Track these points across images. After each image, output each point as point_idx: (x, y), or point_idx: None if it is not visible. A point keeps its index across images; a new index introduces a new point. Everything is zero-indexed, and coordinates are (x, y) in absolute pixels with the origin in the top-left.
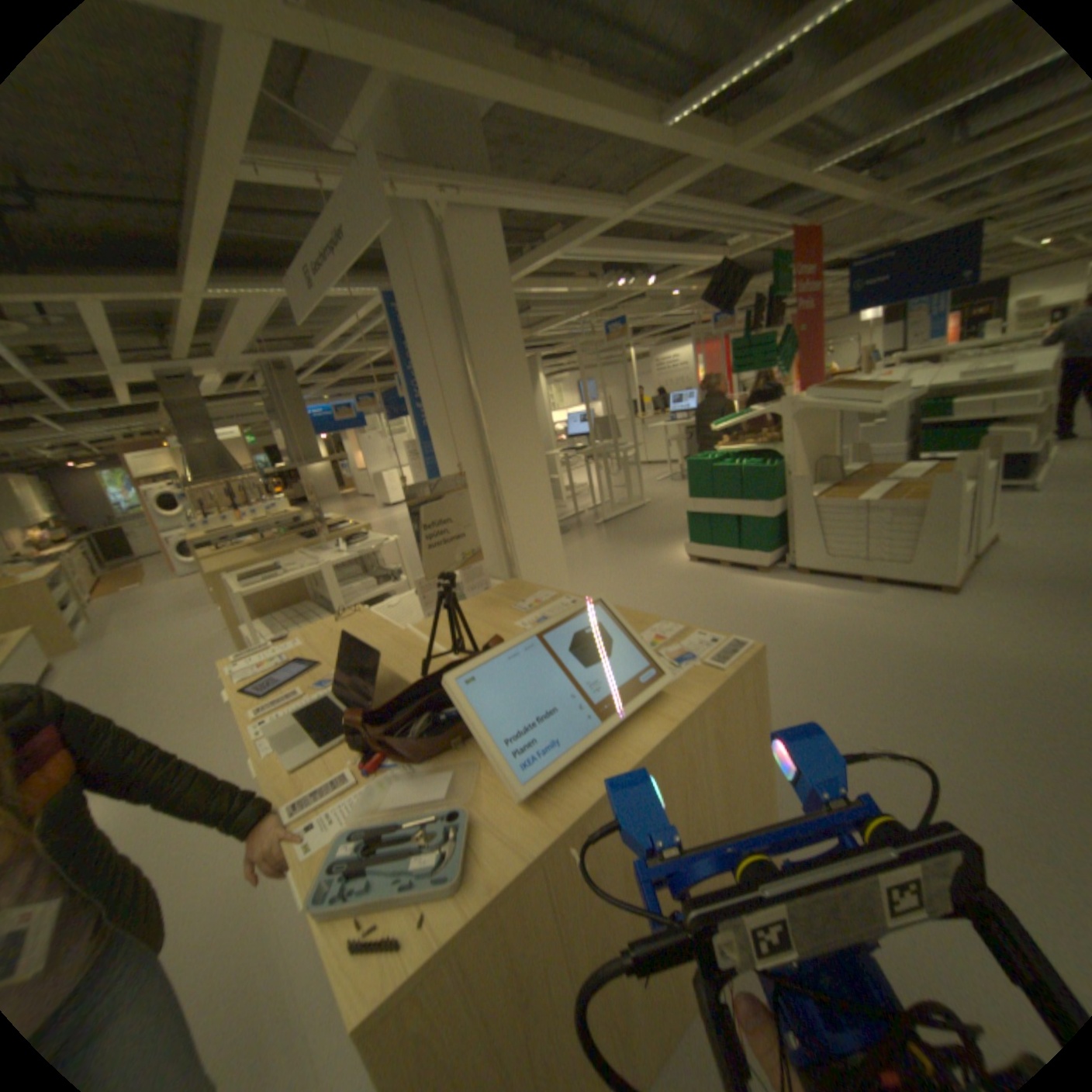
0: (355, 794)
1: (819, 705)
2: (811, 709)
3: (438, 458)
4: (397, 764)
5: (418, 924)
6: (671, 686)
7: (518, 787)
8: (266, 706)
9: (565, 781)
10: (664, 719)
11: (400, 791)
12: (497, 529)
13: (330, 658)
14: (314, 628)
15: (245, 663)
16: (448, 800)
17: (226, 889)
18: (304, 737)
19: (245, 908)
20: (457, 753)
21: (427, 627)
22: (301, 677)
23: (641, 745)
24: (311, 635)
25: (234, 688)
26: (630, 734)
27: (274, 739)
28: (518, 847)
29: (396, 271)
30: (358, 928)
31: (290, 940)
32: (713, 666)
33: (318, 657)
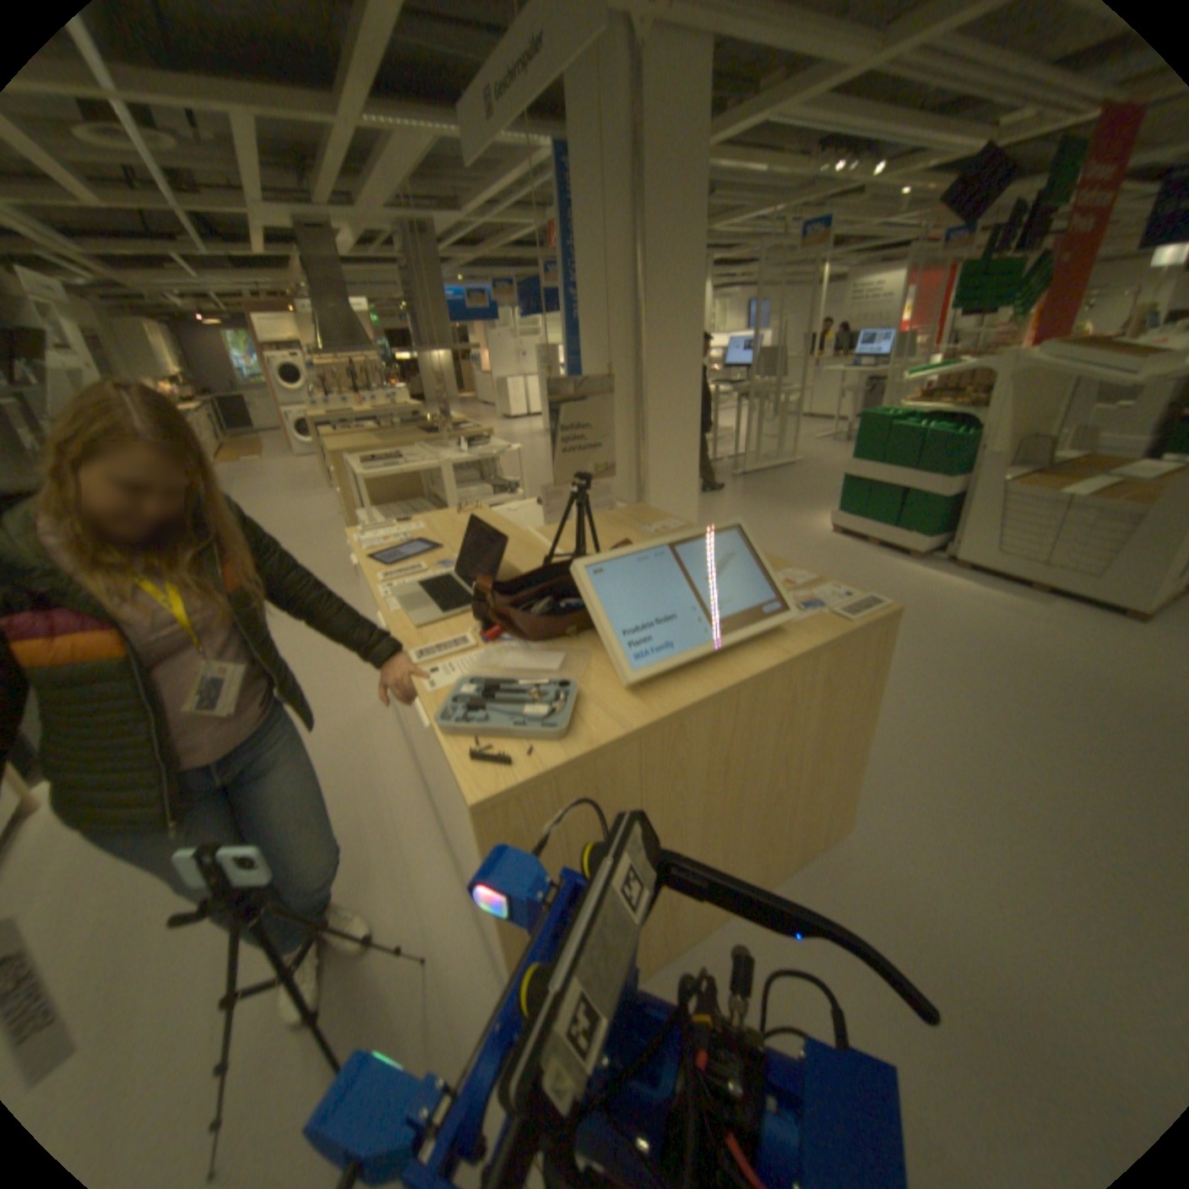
0: (475, 654)
1: (938, 700)
2: (929, 702)
3: (584, 358)
4: (514, 639)
5: (529, 753)
6: (793, 626)
7: (626, 677)
8: (395, 572)
9: (672, 681)
10: (779, 651)
11: (517, 659)
12: (635, 448)
13: (453, 544)
14: (437, 516)
15: (373, 534)
16: (560, 674)
17: (340, 729)
18: (430, 603)
19: (355, 746)
20: (571, 641)
21: (549, 533)
22: (426, 555)
23: (752, 668)
24: (435, 522)
25: (364, 554)
26: (742, 657)
27: (403, 600)
28: (621, 719)
29: (577, 112)
30: (477, 745)
31: (392, 778)
32: (842, 616)
33: (442, 541)
